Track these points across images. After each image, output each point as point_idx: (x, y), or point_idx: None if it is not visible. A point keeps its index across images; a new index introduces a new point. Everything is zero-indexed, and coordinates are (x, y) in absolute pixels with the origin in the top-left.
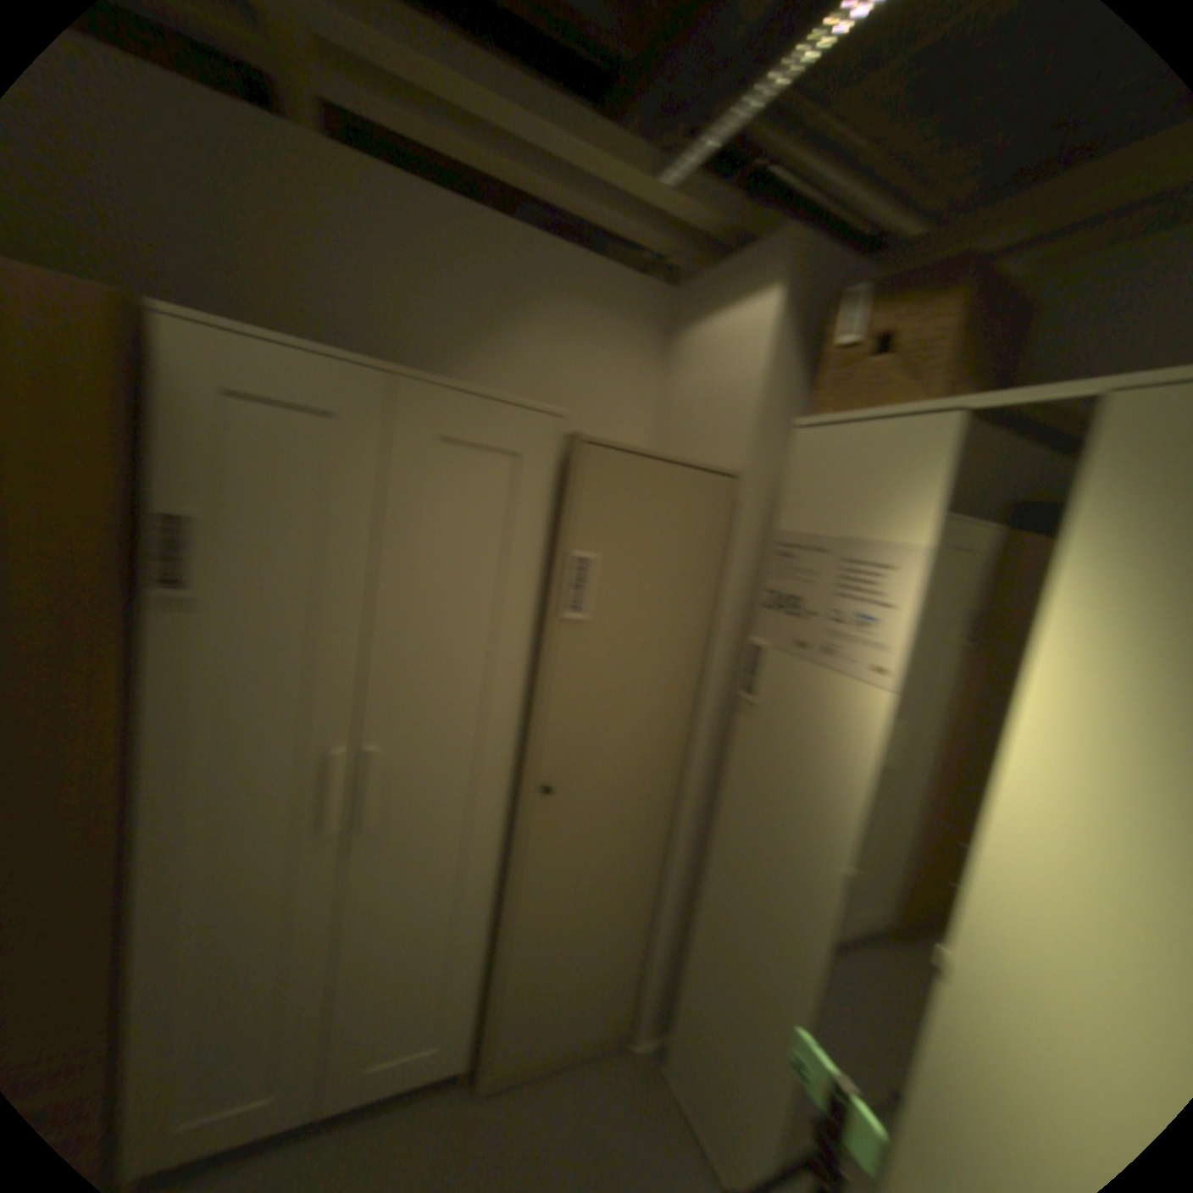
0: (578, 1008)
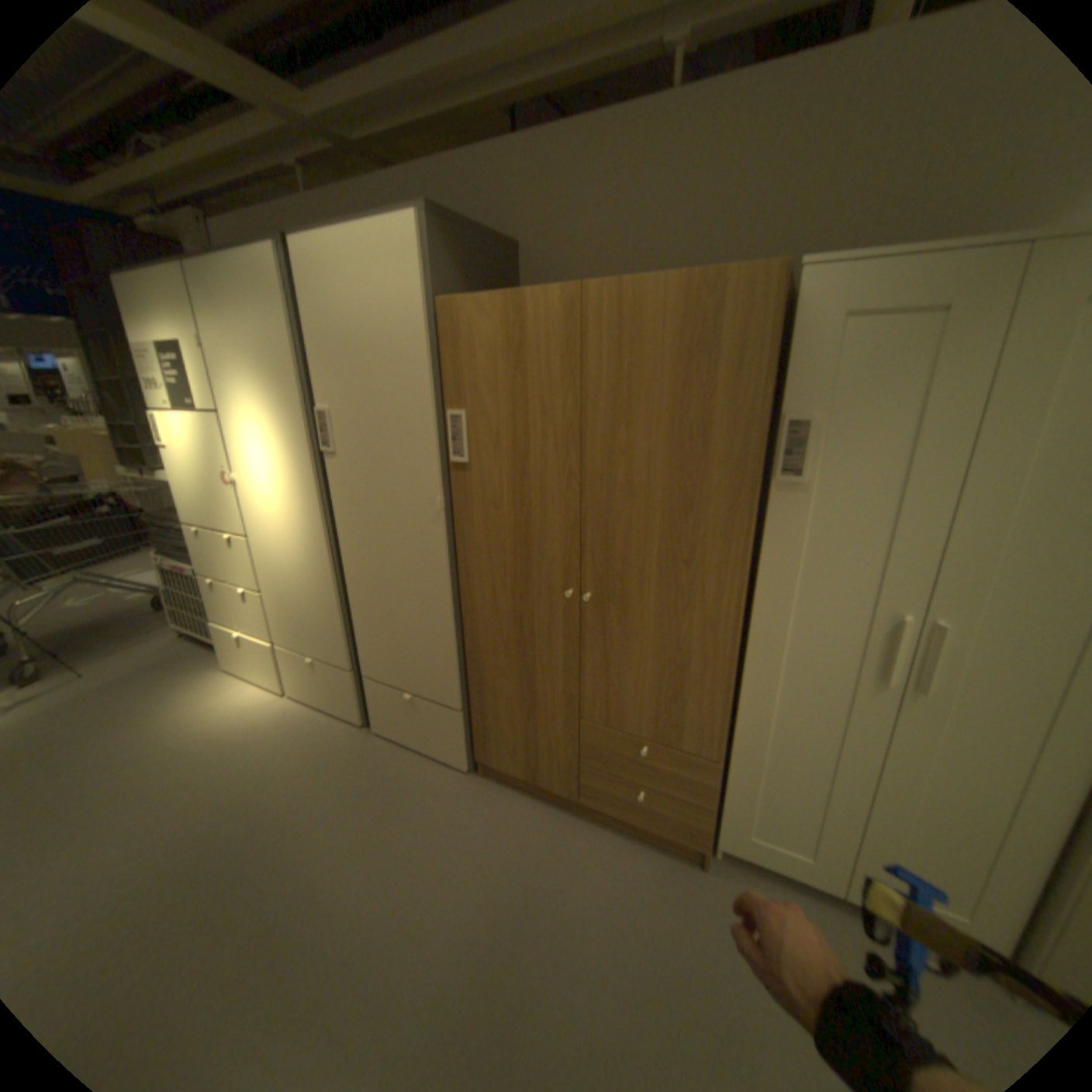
0: None
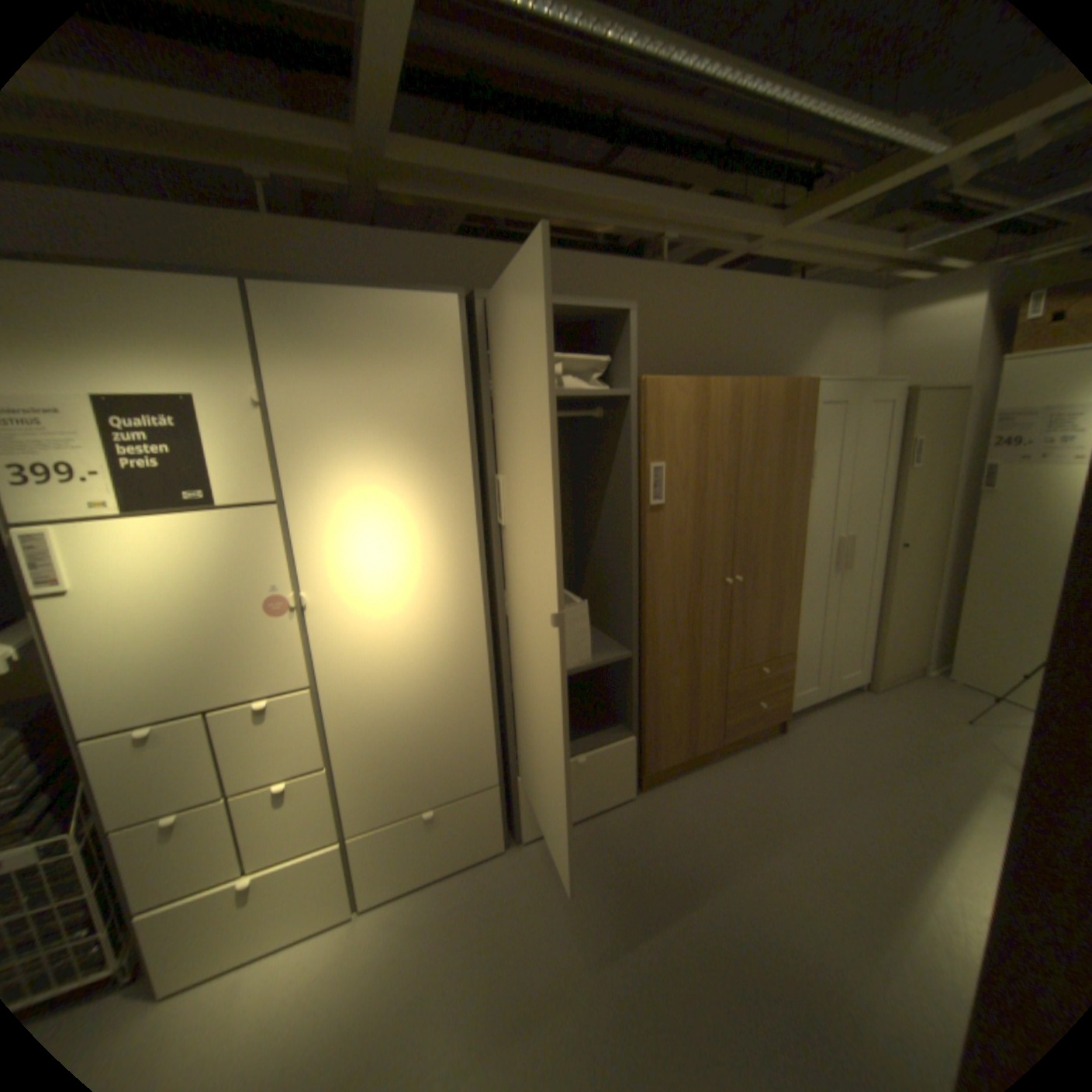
0: (912, 654)
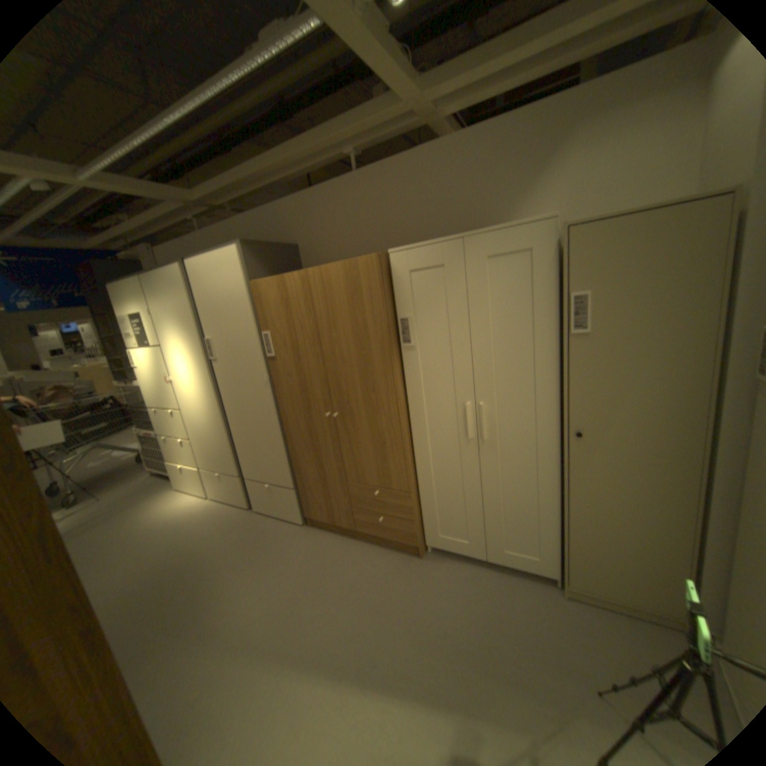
0: (639, 584)
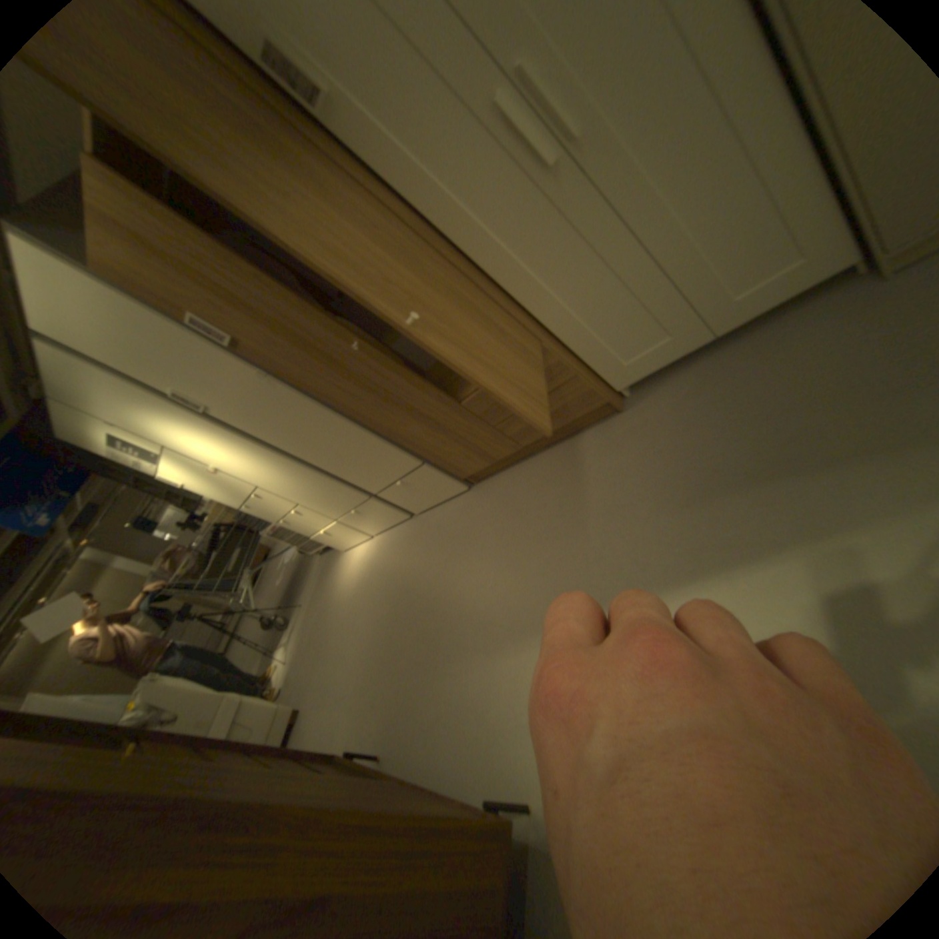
0: None
